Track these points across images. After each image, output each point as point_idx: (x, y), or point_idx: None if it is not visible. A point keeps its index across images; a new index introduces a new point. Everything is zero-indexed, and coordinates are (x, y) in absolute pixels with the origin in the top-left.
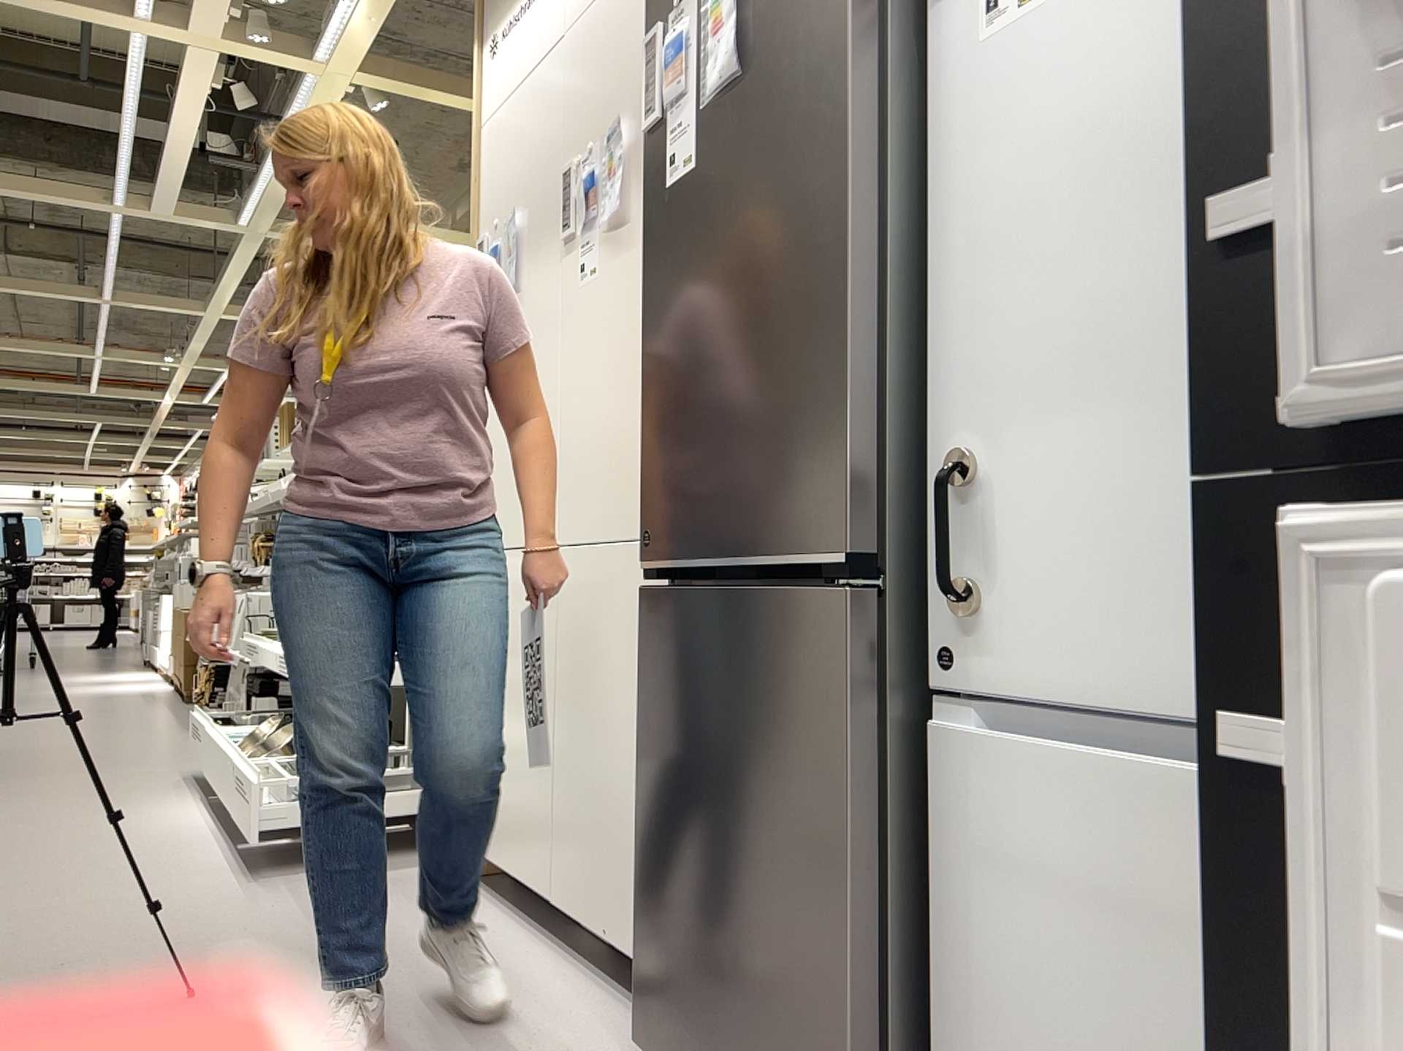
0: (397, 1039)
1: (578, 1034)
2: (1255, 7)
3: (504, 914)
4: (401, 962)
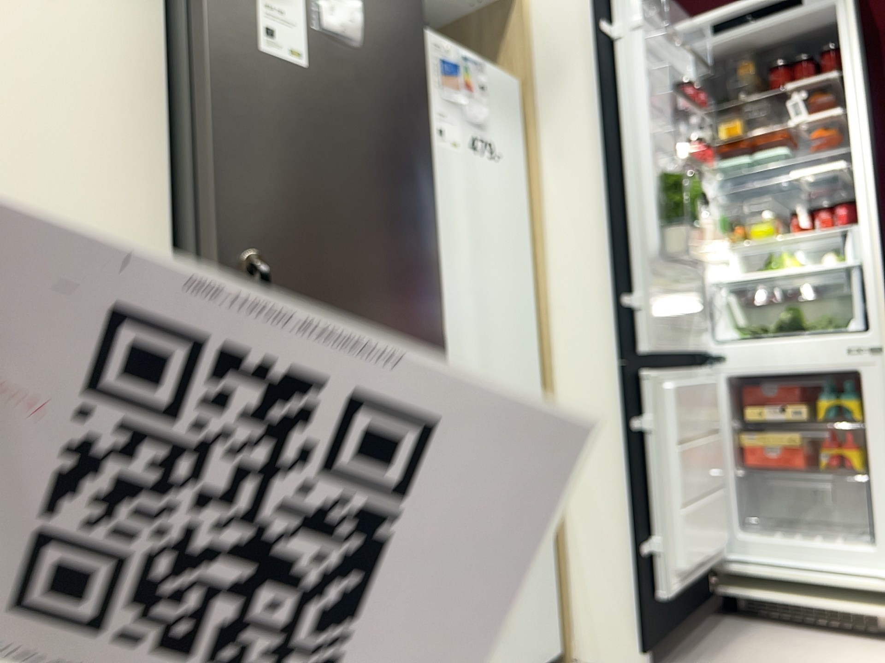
0: None
1: None
2: (621, 250)
3: None
4: None
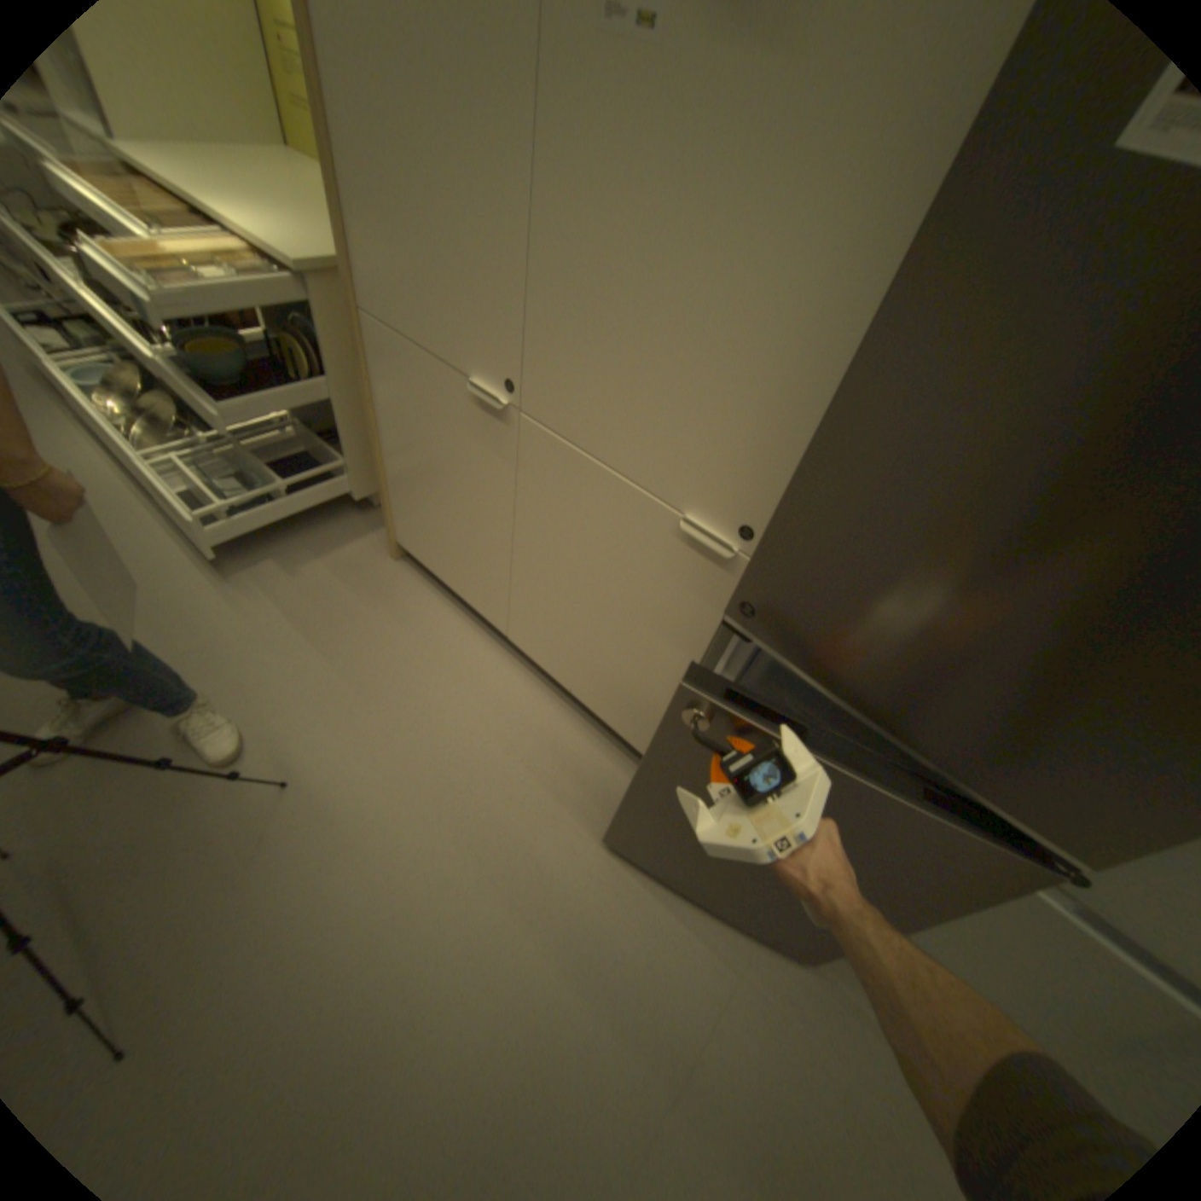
0: (467, 800)
1: (576, 766)
2: None
3: (454, 609)
4: (415, 691)
